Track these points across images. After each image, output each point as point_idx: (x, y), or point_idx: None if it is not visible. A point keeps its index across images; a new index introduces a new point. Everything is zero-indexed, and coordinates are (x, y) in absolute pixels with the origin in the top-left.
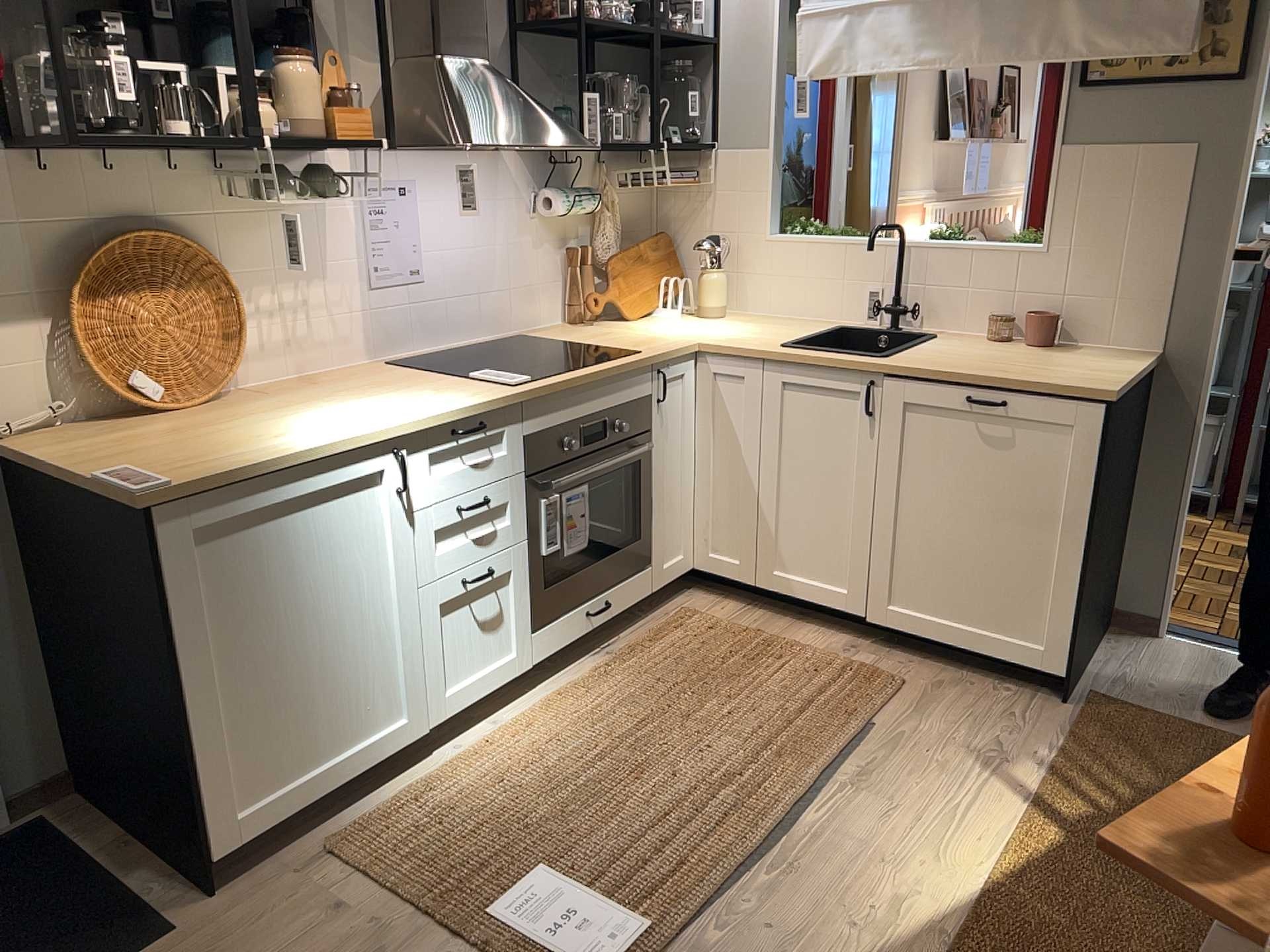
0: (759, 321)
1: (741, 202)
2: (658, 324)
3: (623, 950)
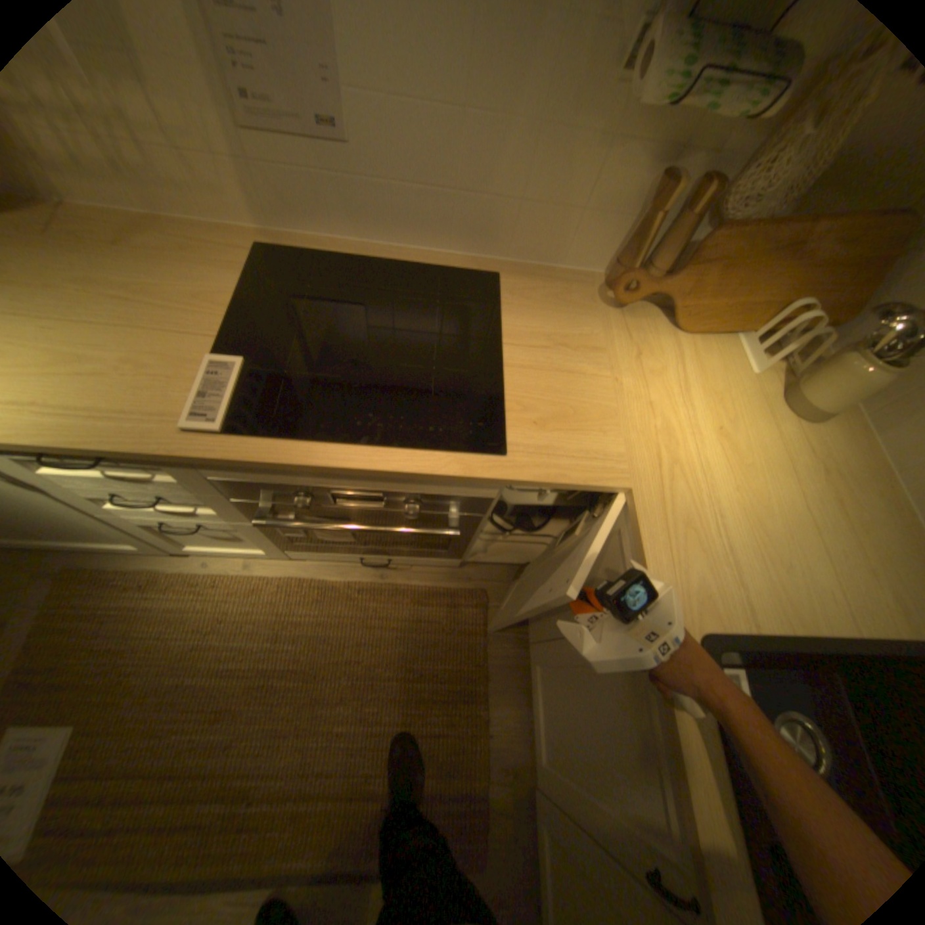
0: (843, 482)
1: None
2: (695, 371)
3: None
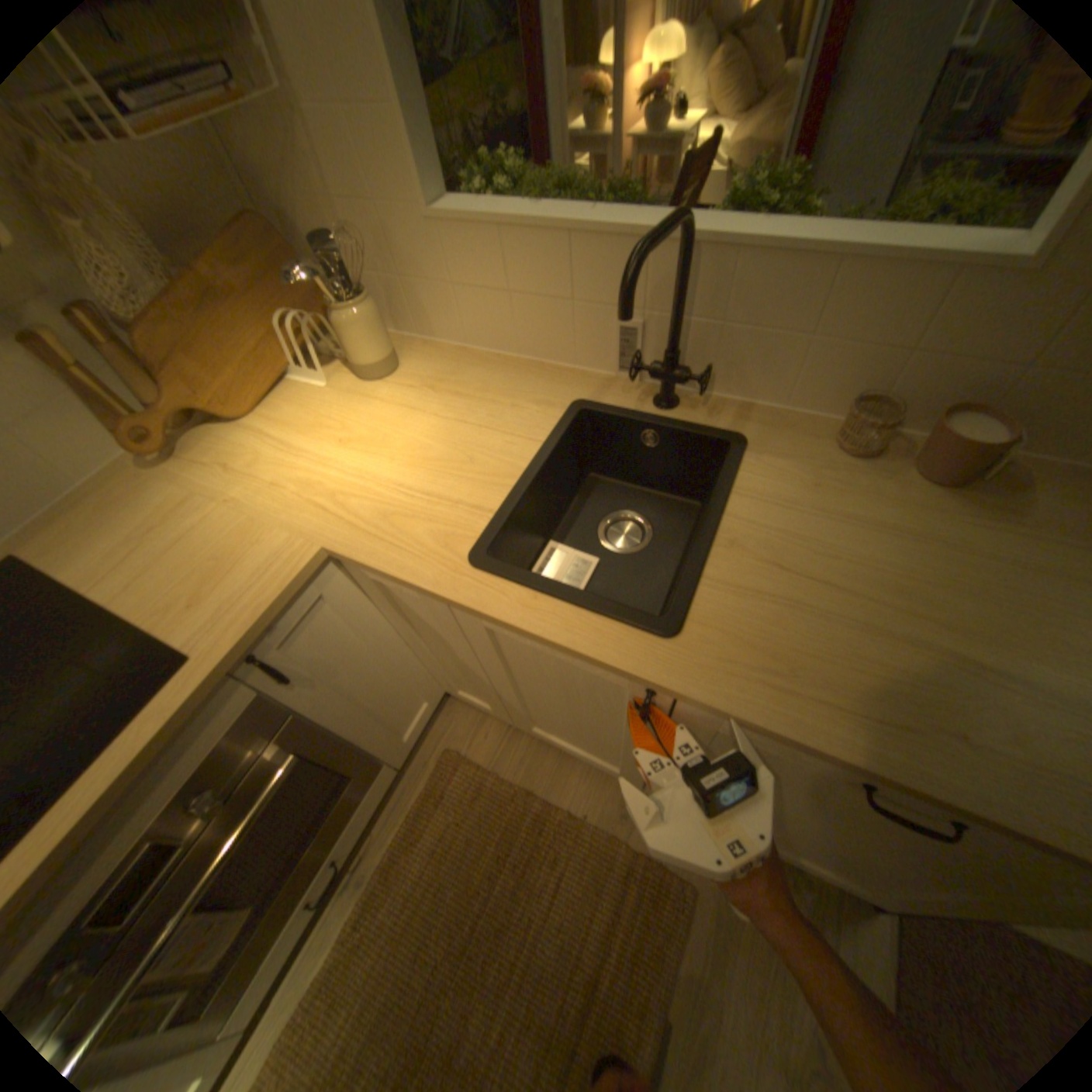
0: (445, 382)
1: (353, 131)
2: (281, 429)
3: None
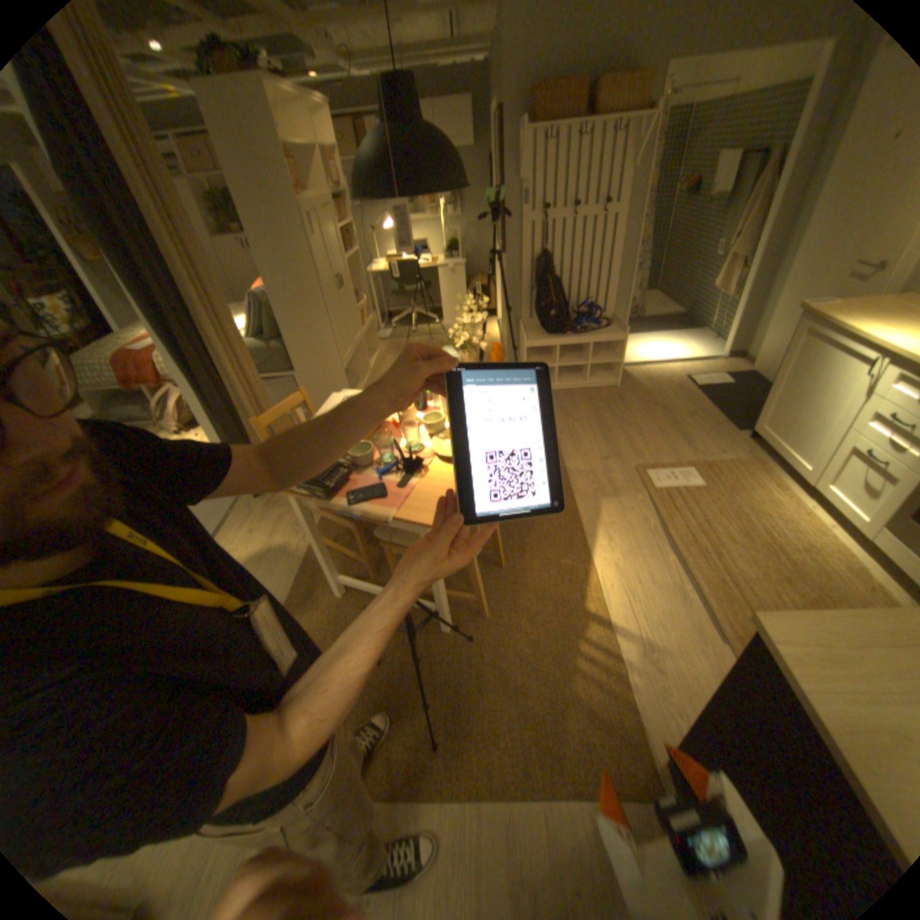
0: None
1: None
2: None
3: (651, 479)
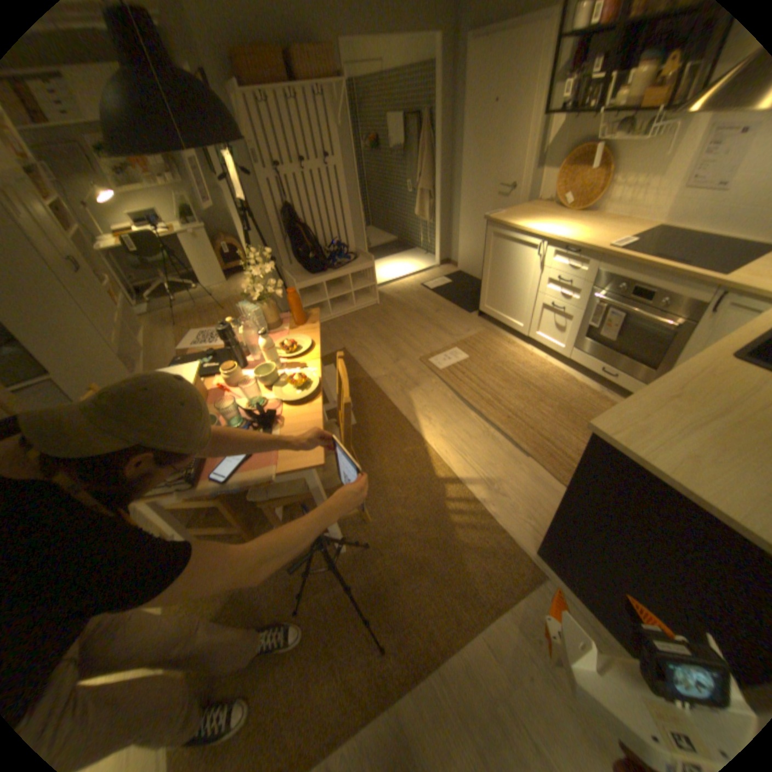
0: None
1: None
2: None
3: (434, 365)
